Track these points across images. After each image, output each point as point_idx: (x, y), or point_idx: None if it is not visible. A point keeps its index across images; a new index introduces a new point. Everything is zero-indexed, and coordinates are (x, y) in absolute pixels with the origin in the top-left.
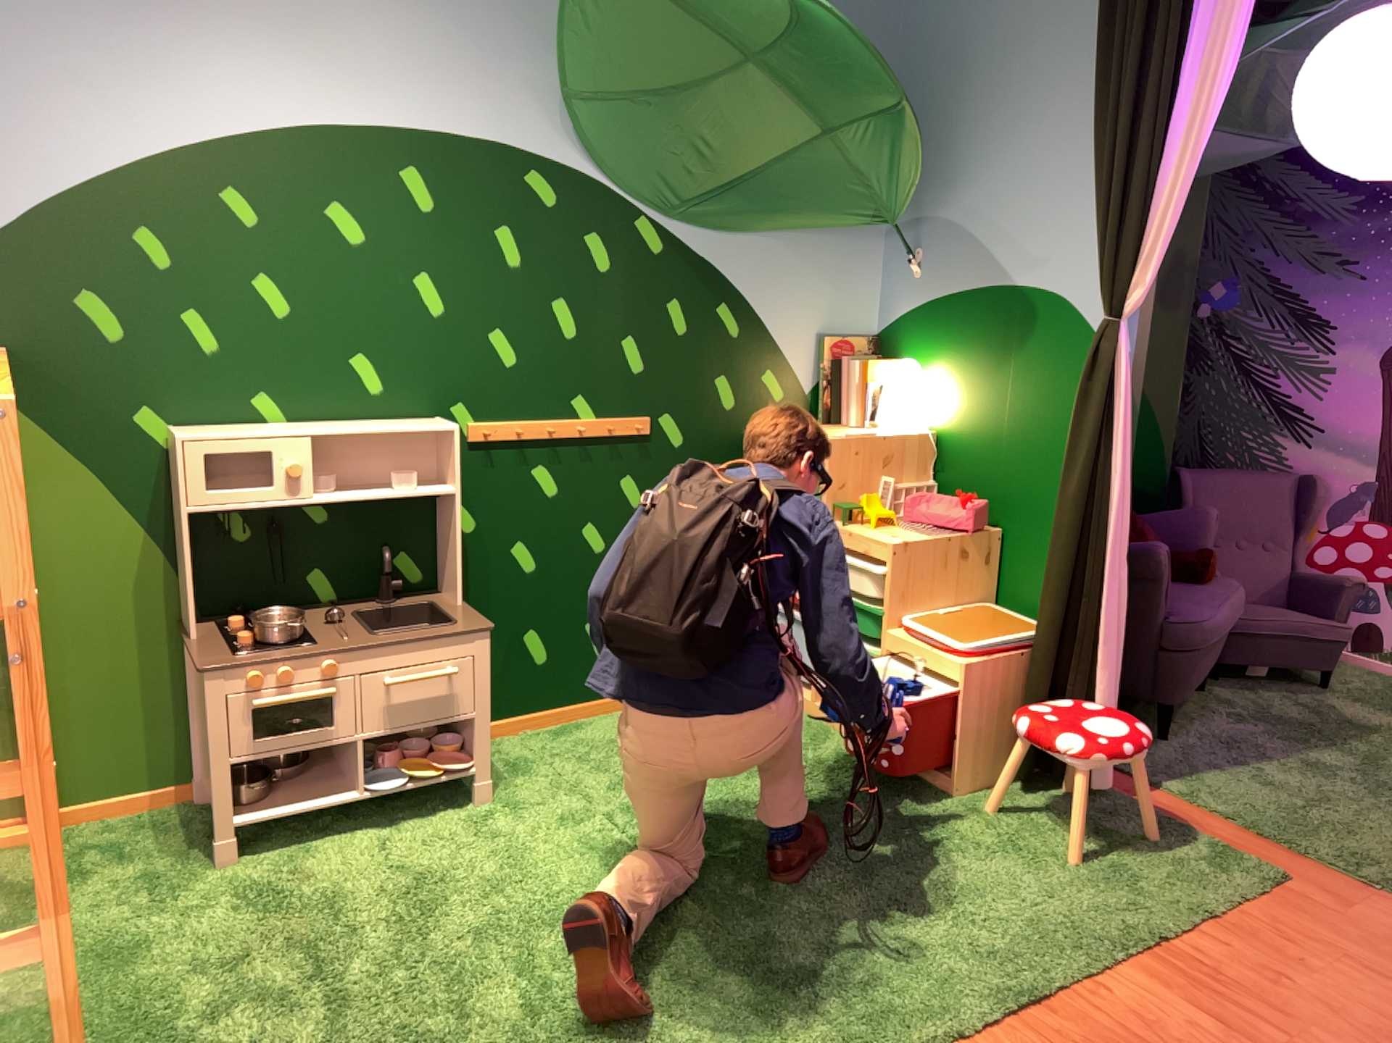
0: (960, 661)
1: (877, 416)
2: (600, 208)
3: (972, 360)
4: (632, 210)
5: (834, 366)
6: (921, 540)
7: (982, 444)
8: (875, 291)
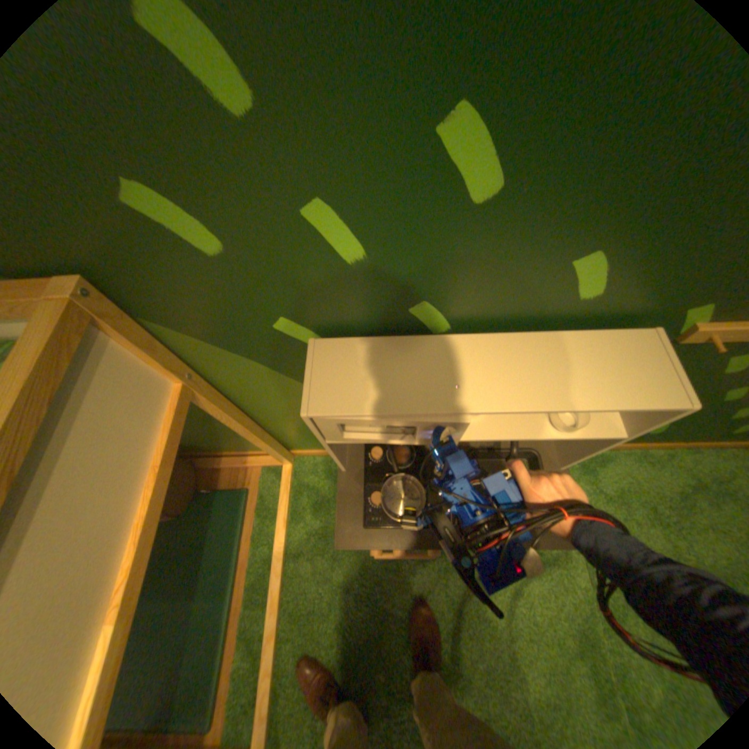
0: None
1: None
2: None
3: None
4: None
5: None
6: None
7: None
8: None
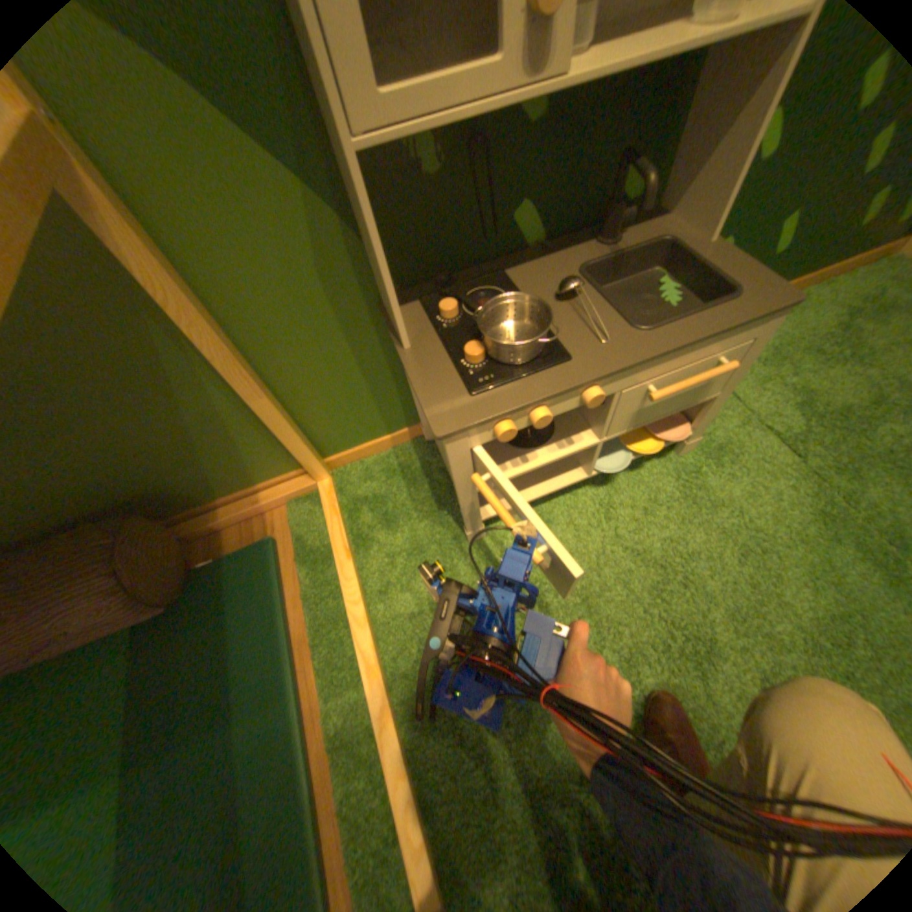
0: None
1: None
2: None
3: None
4: None
5: None
6: None
7: None
8: None
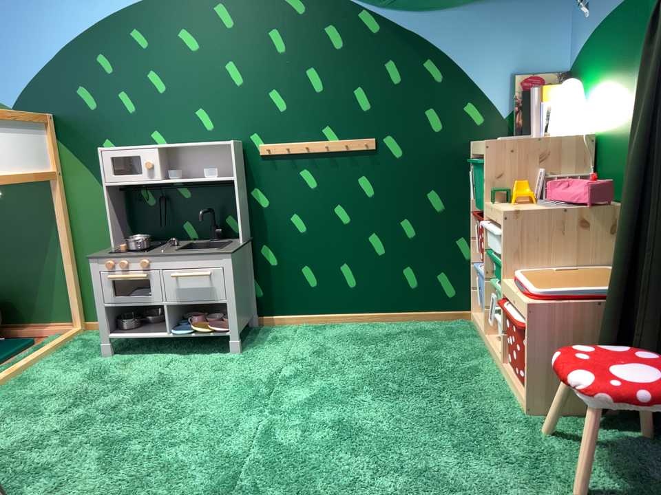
0: (532, 305)
1: (551, 125)
2: (331, 5)
3: (618, 63)
4: (354, 3)
5: (526, 93)
6: (540, 210)
7: (624, 132)
8: (568, 34)
